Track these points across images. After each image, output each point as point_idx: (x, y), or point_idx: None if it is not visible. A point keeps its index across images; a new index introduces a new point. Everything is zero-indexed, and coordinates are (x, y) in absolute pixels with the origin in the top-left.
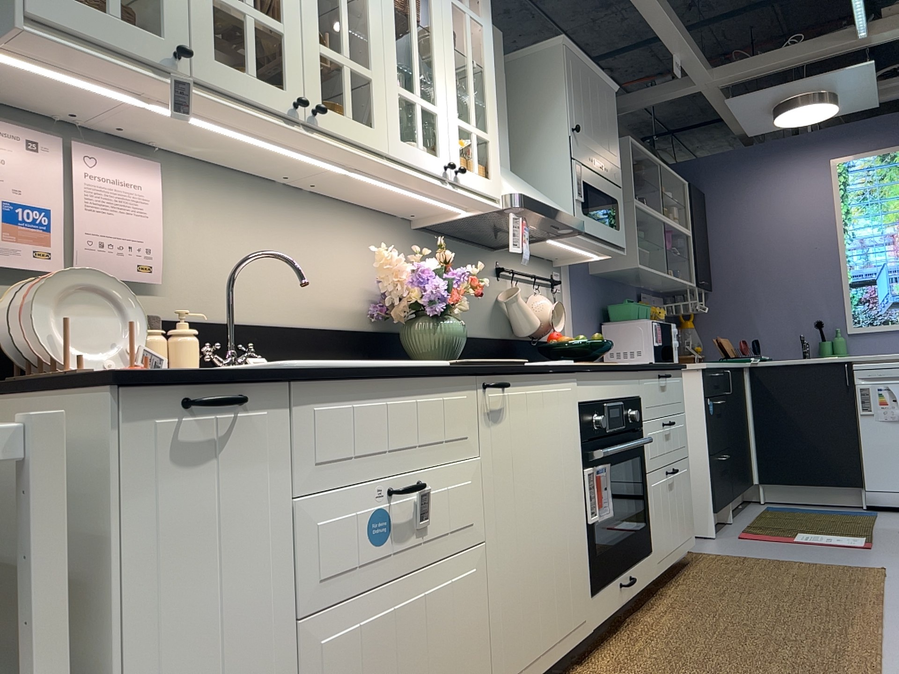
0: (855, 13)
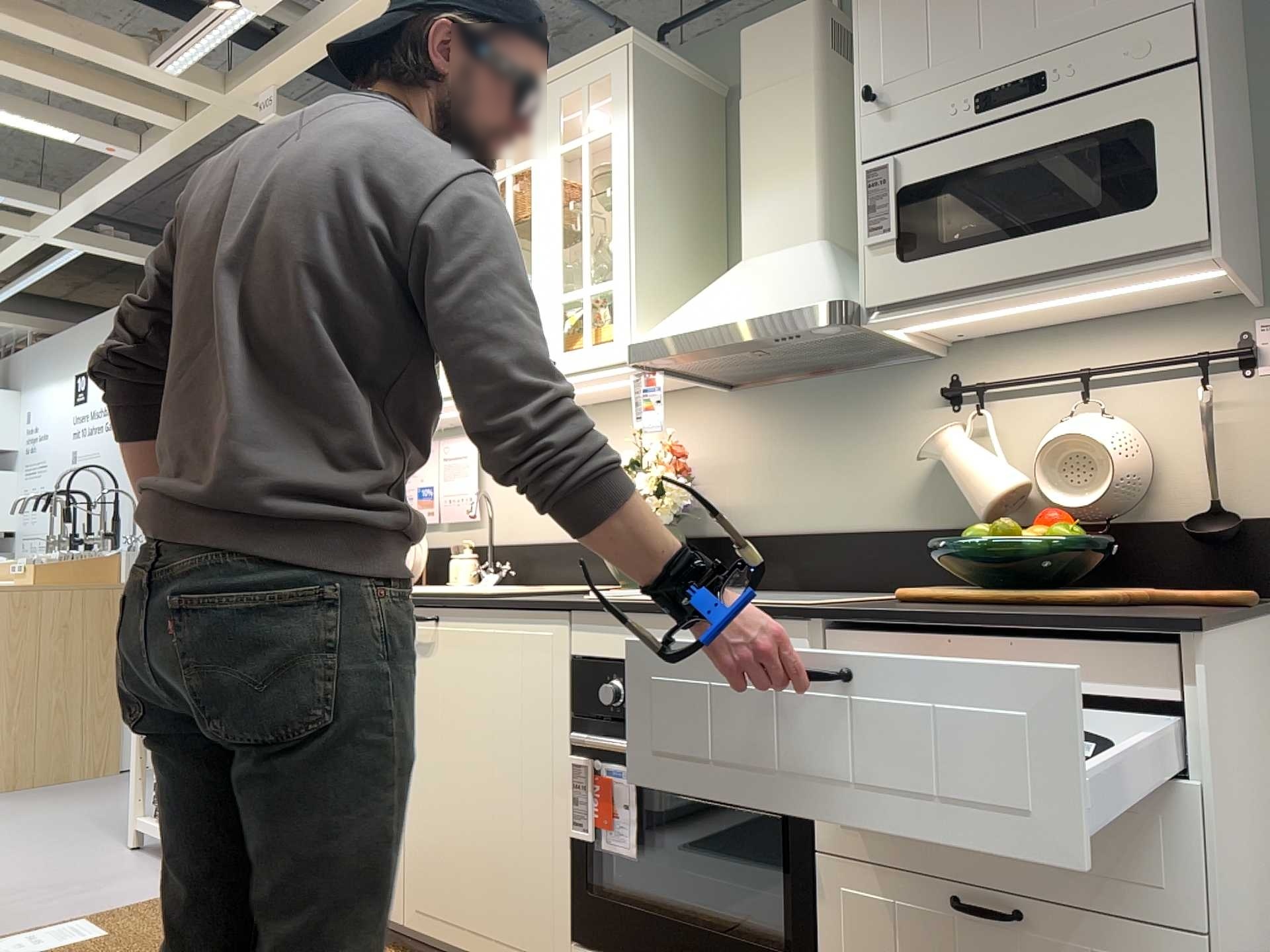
0: None
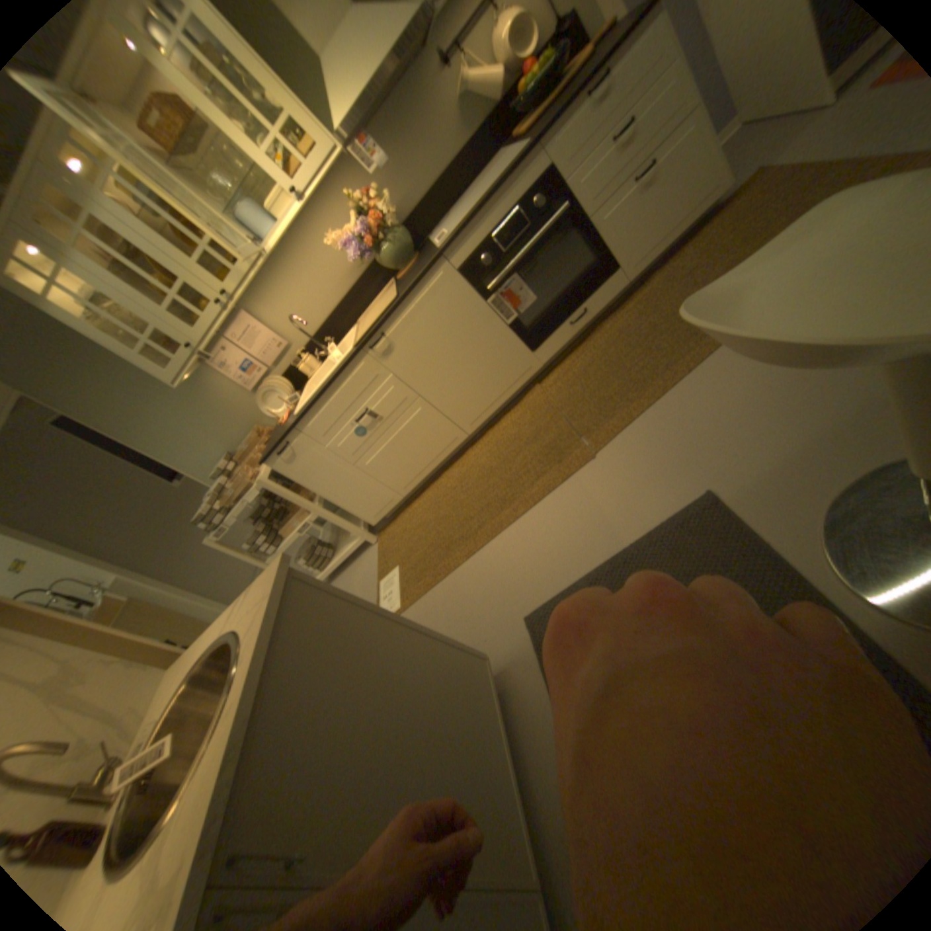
0: None
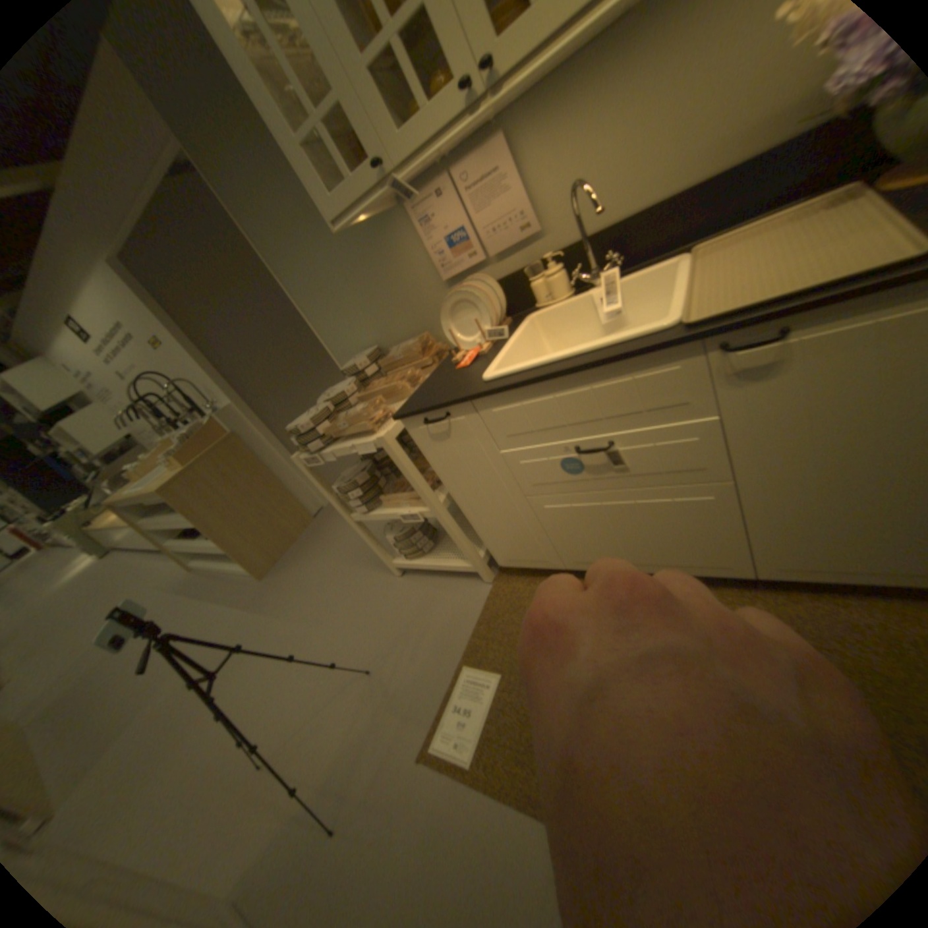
0: None
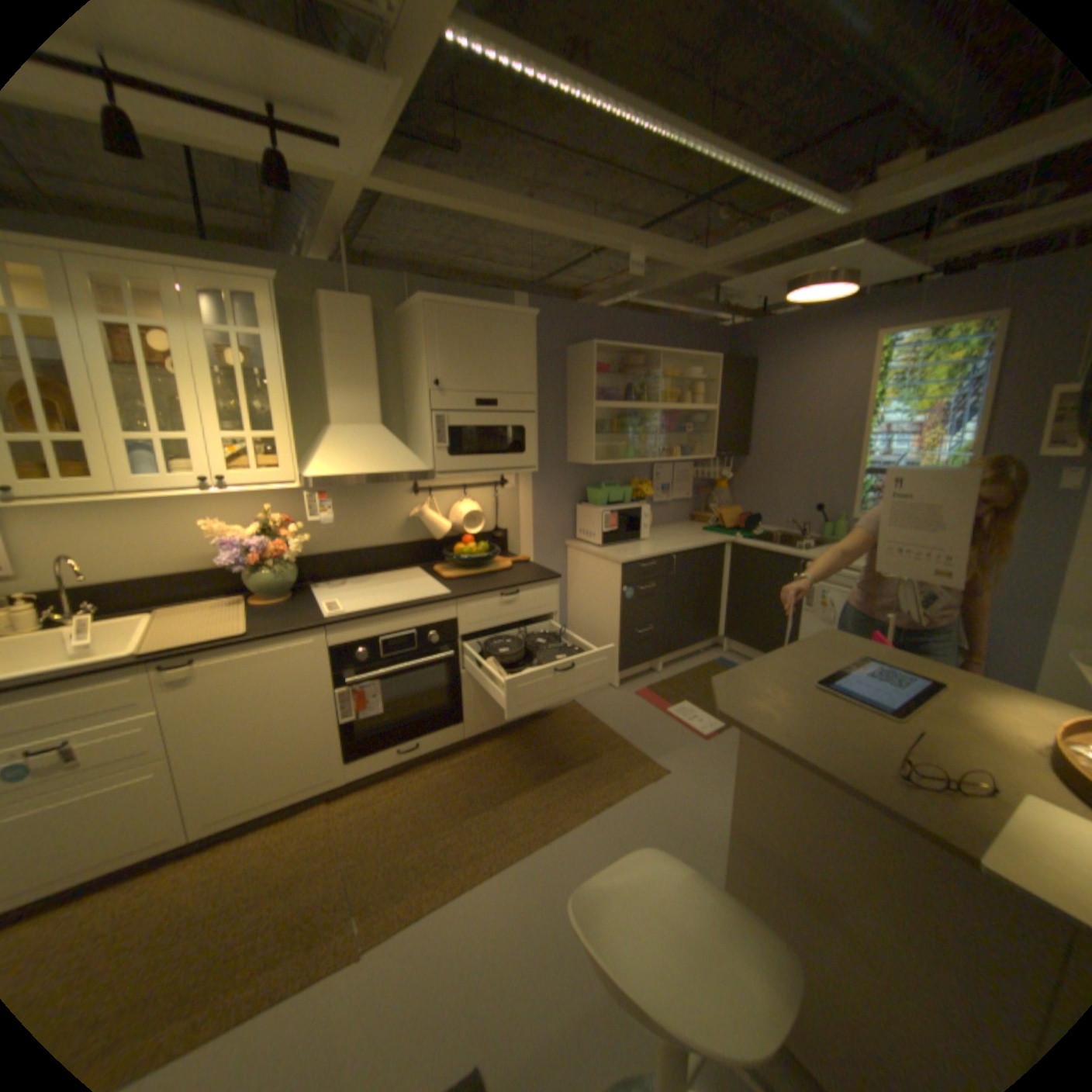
0: (809, 191)
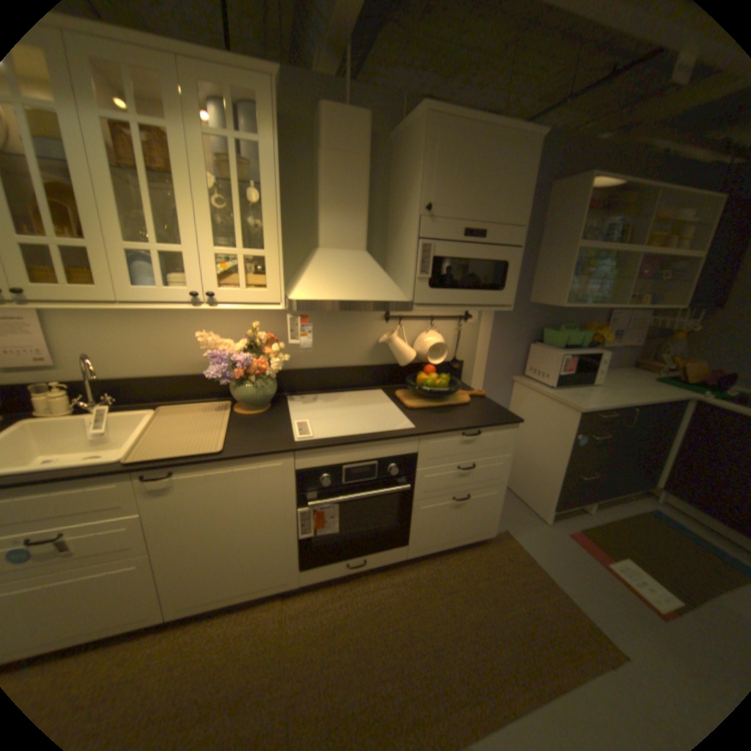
0: None
